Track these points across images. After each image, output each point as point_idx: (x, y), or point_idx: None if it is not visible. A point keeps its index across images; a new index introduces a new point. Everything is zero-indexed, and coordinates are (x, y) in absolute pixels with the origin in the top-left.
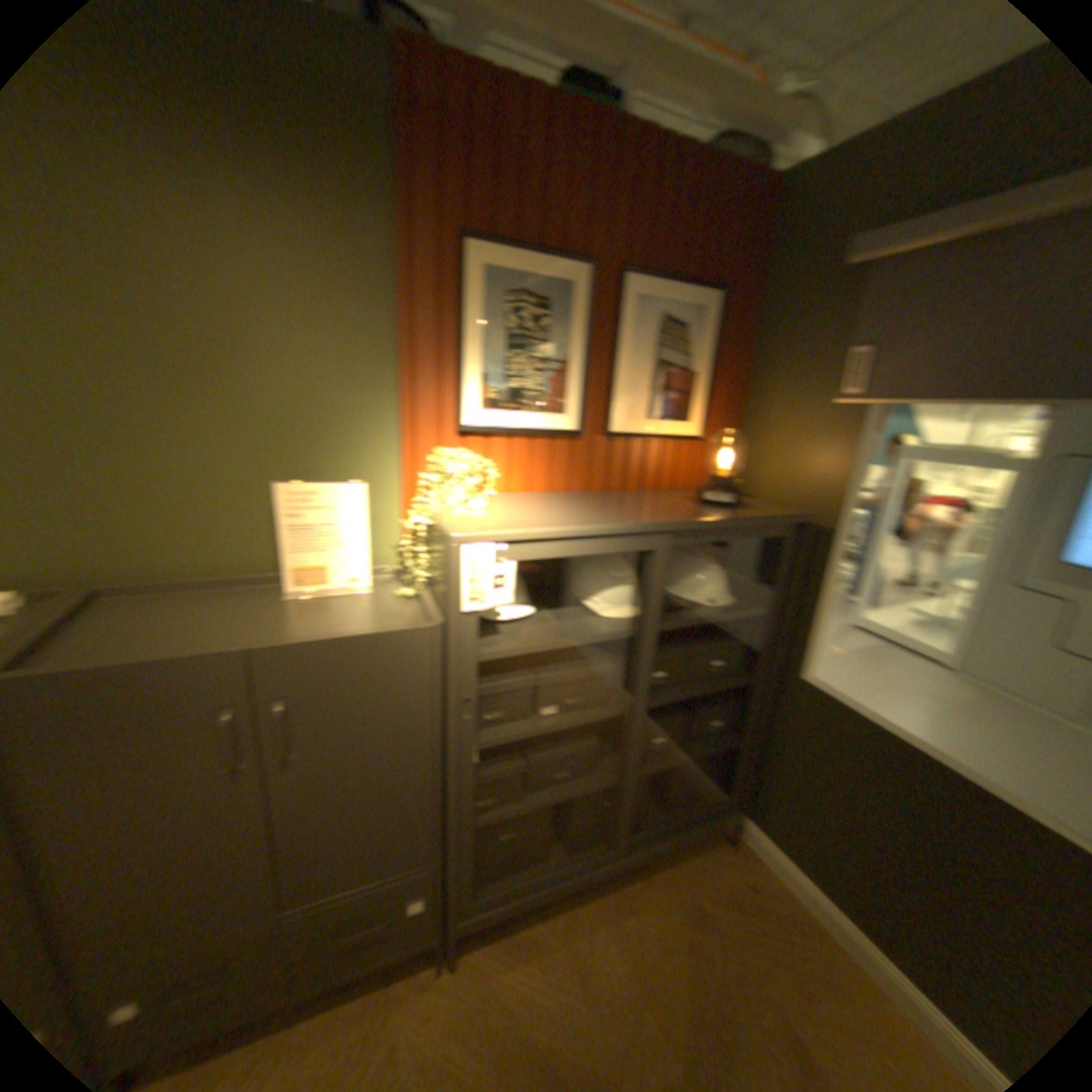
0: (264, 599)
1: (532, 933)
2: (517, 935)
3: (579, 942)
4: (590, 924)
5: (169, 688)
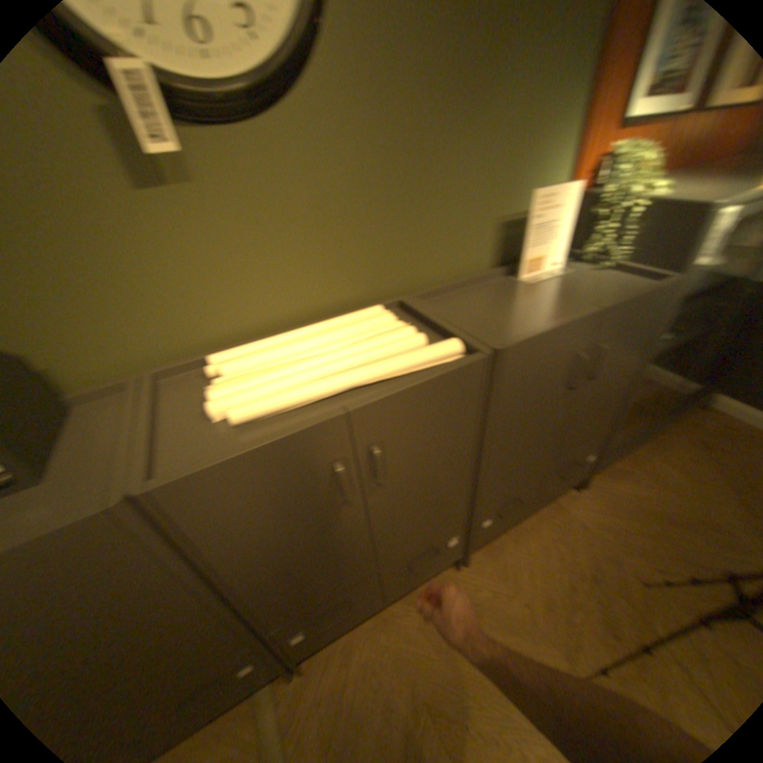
0: (517, 286)
1: (619, 467)
2: (611, 470)
3: (649, 467)
4: (648, 459)
5: (570, 341)
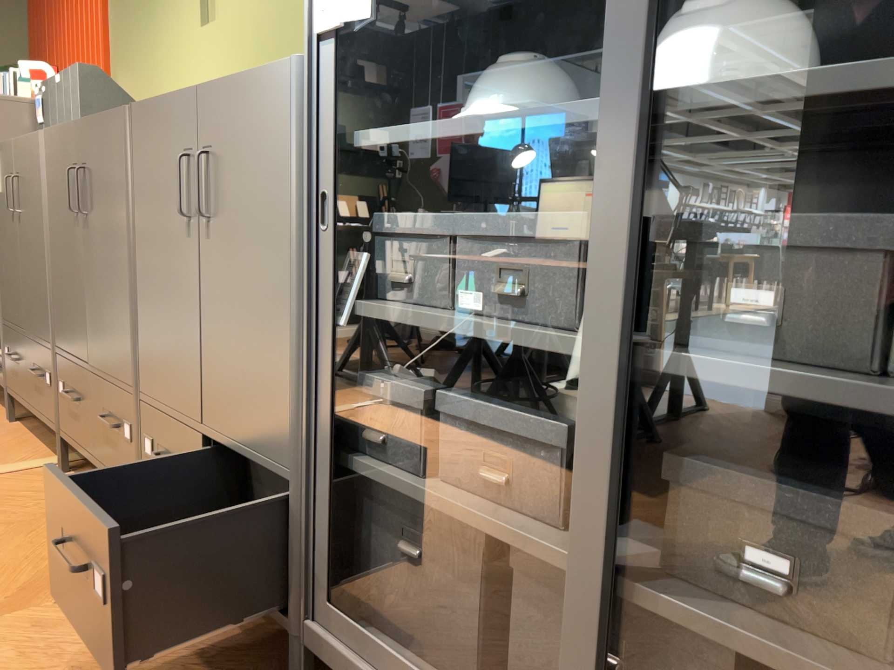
0: None
1: None
2: None
3: None
4: None
5: (172, 124)
